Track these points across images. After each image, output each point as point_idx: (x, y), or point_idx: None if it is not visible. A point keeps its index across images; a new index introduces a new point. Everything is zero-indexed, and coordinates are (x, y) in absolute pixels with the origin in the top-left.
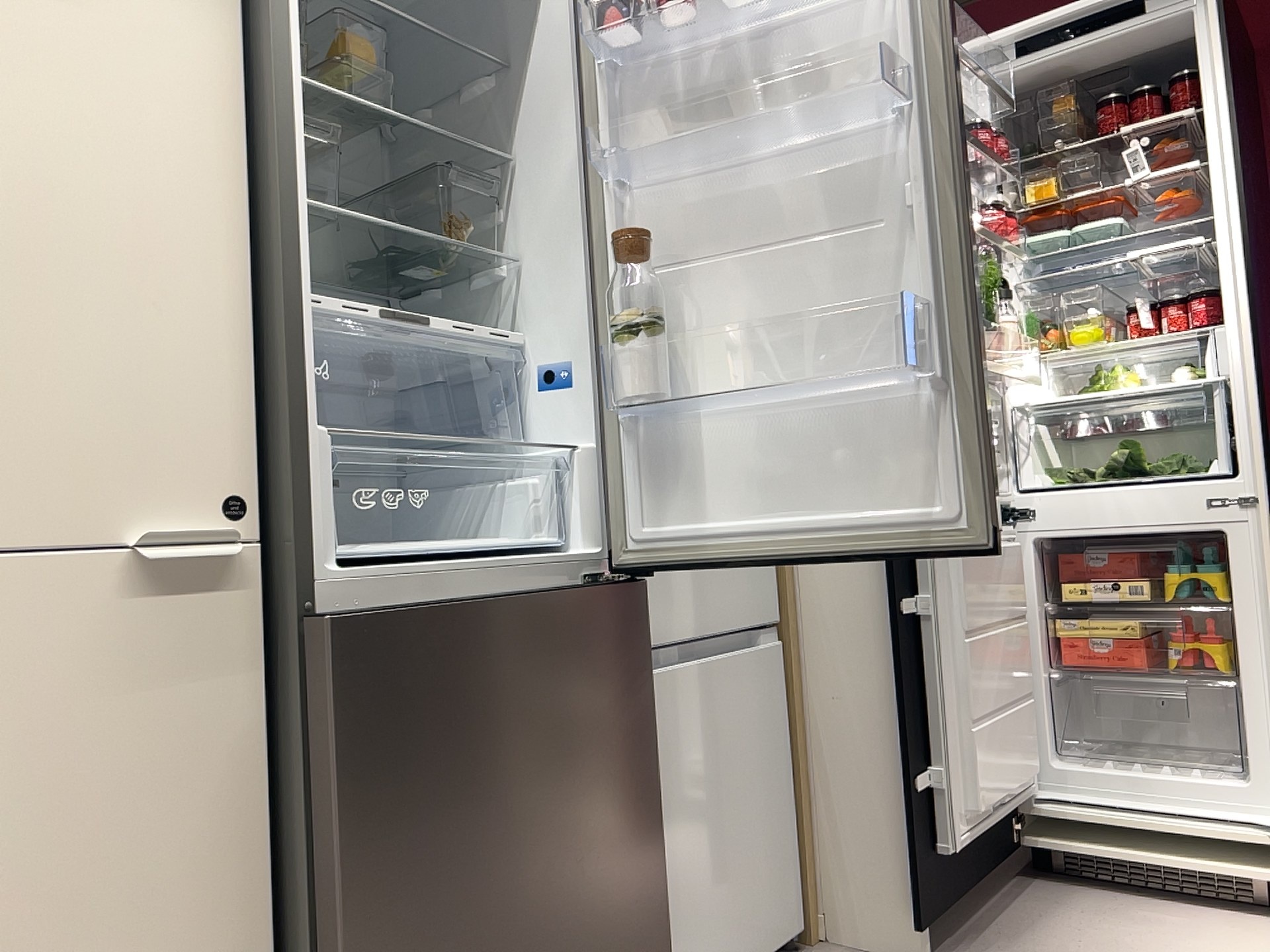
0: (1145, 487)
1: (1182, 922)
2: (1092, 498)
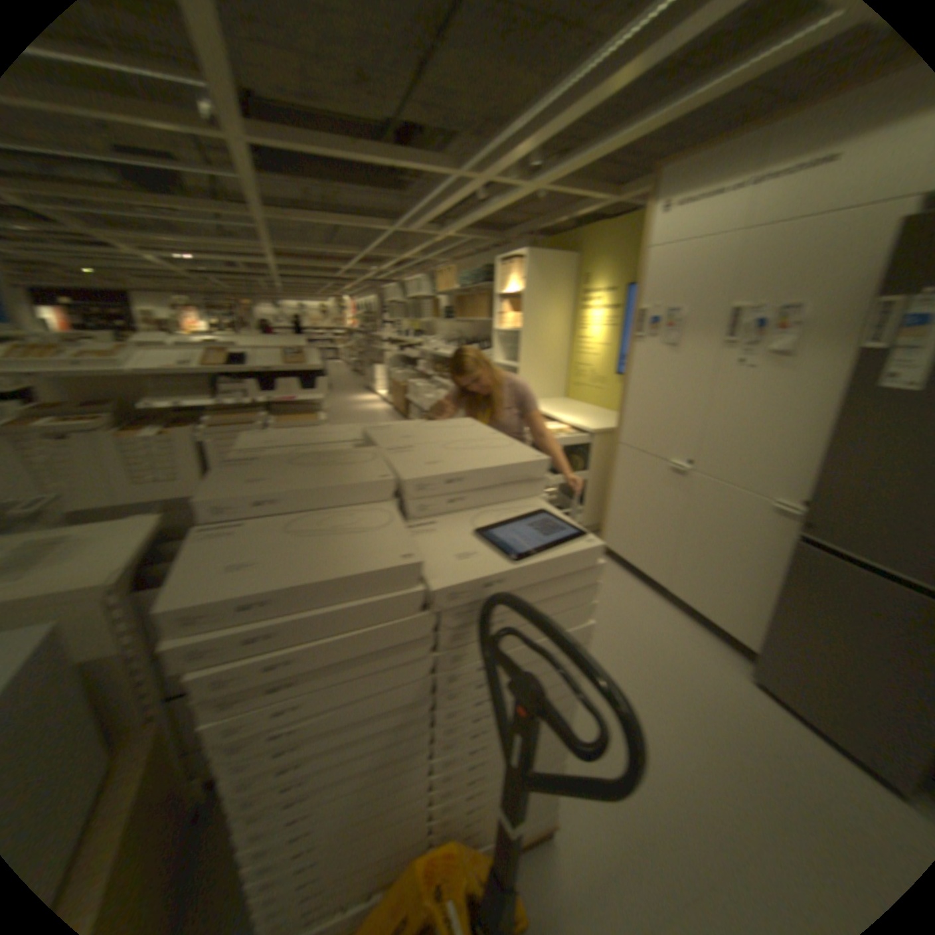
0: None
1: None
2: None
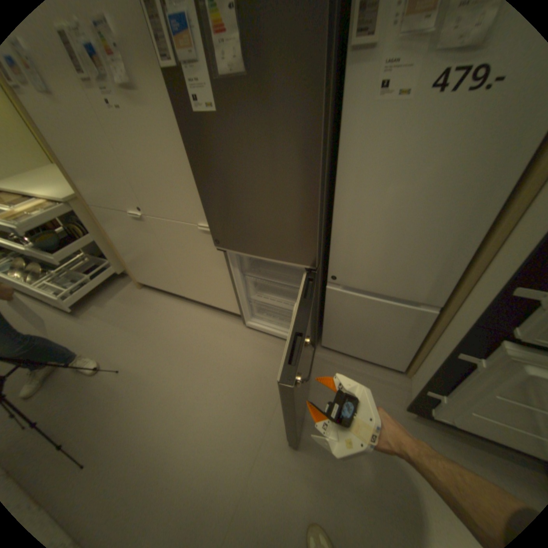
0: None
1: None
2: None
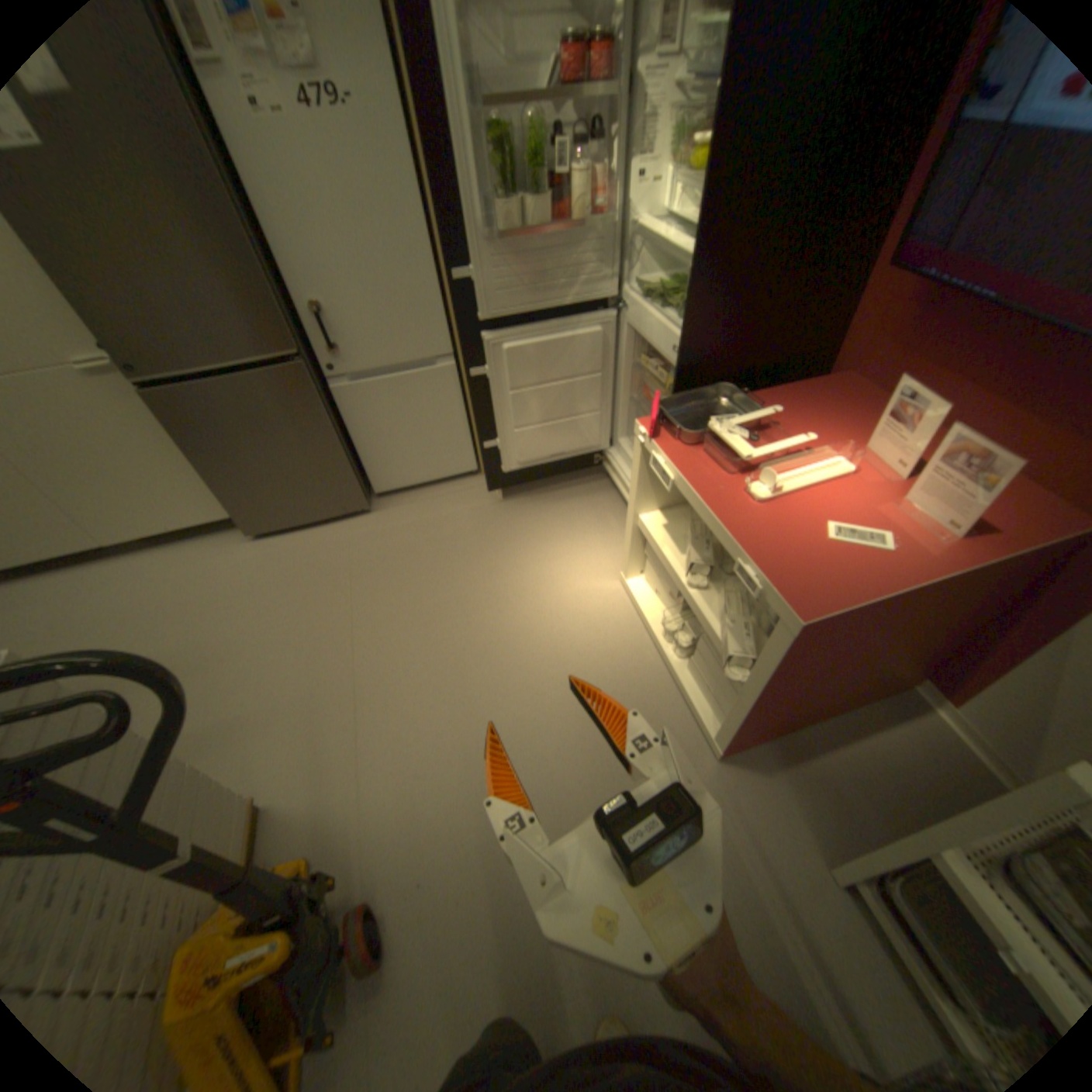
0: (672, 316)
1: (610, 527)
2: (643, 313)
